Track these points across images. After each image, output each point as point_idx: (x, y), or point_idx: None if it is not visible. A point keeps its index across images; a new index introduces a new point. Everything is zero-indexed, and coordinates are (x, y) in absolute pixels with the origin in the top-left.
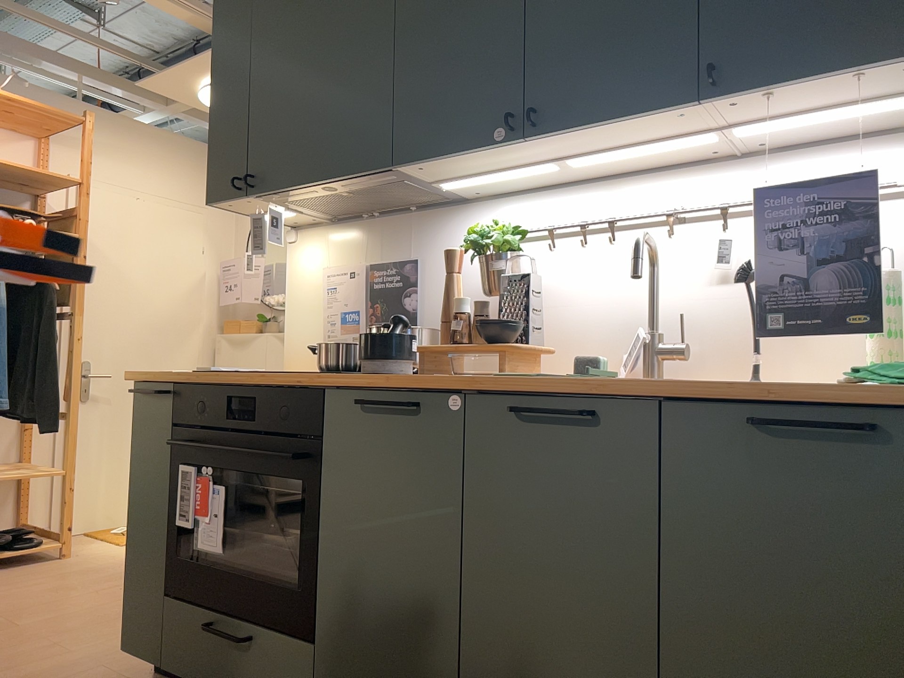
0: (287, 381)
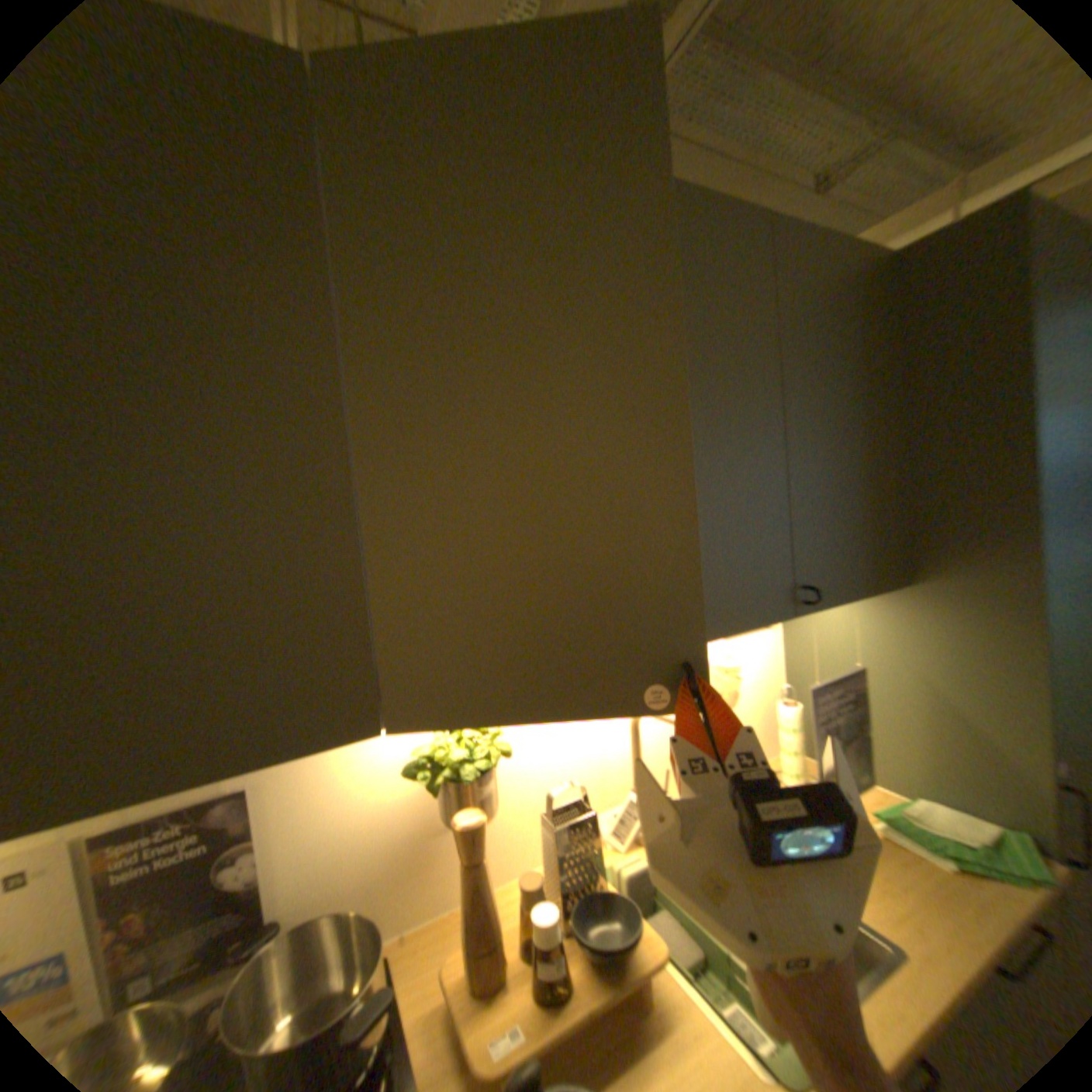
0: None
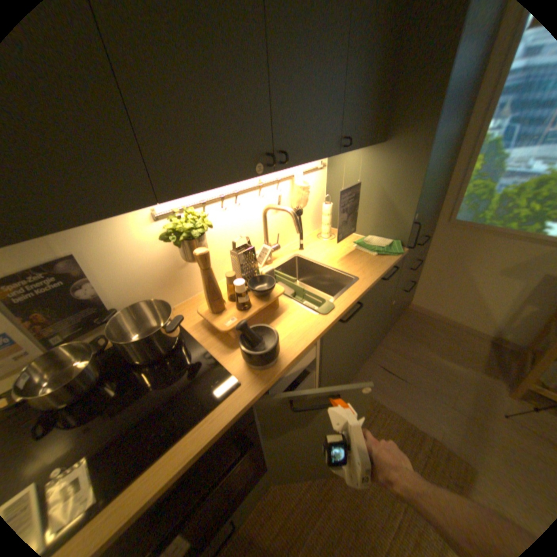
0: (214, 430)
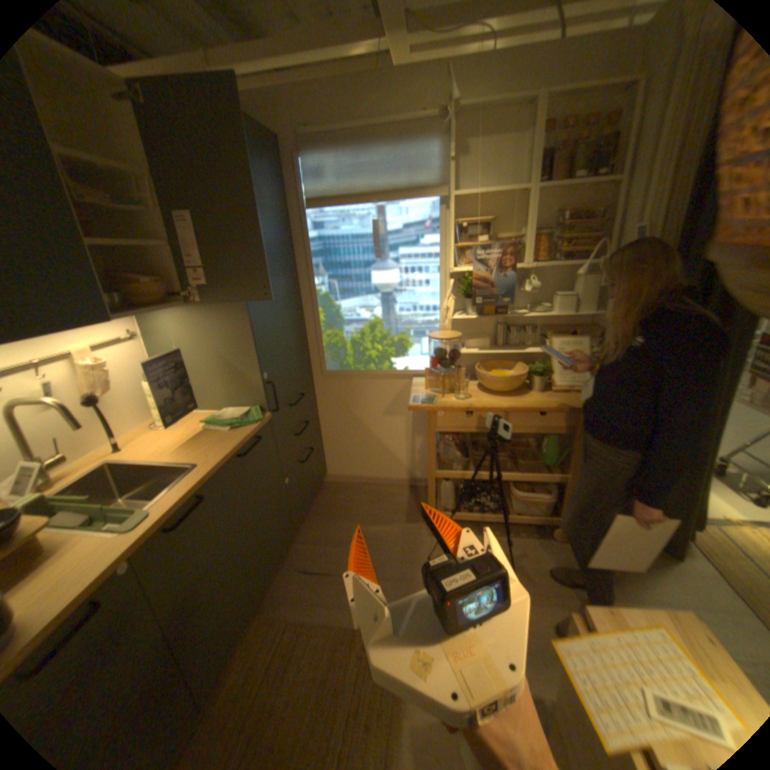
0: None
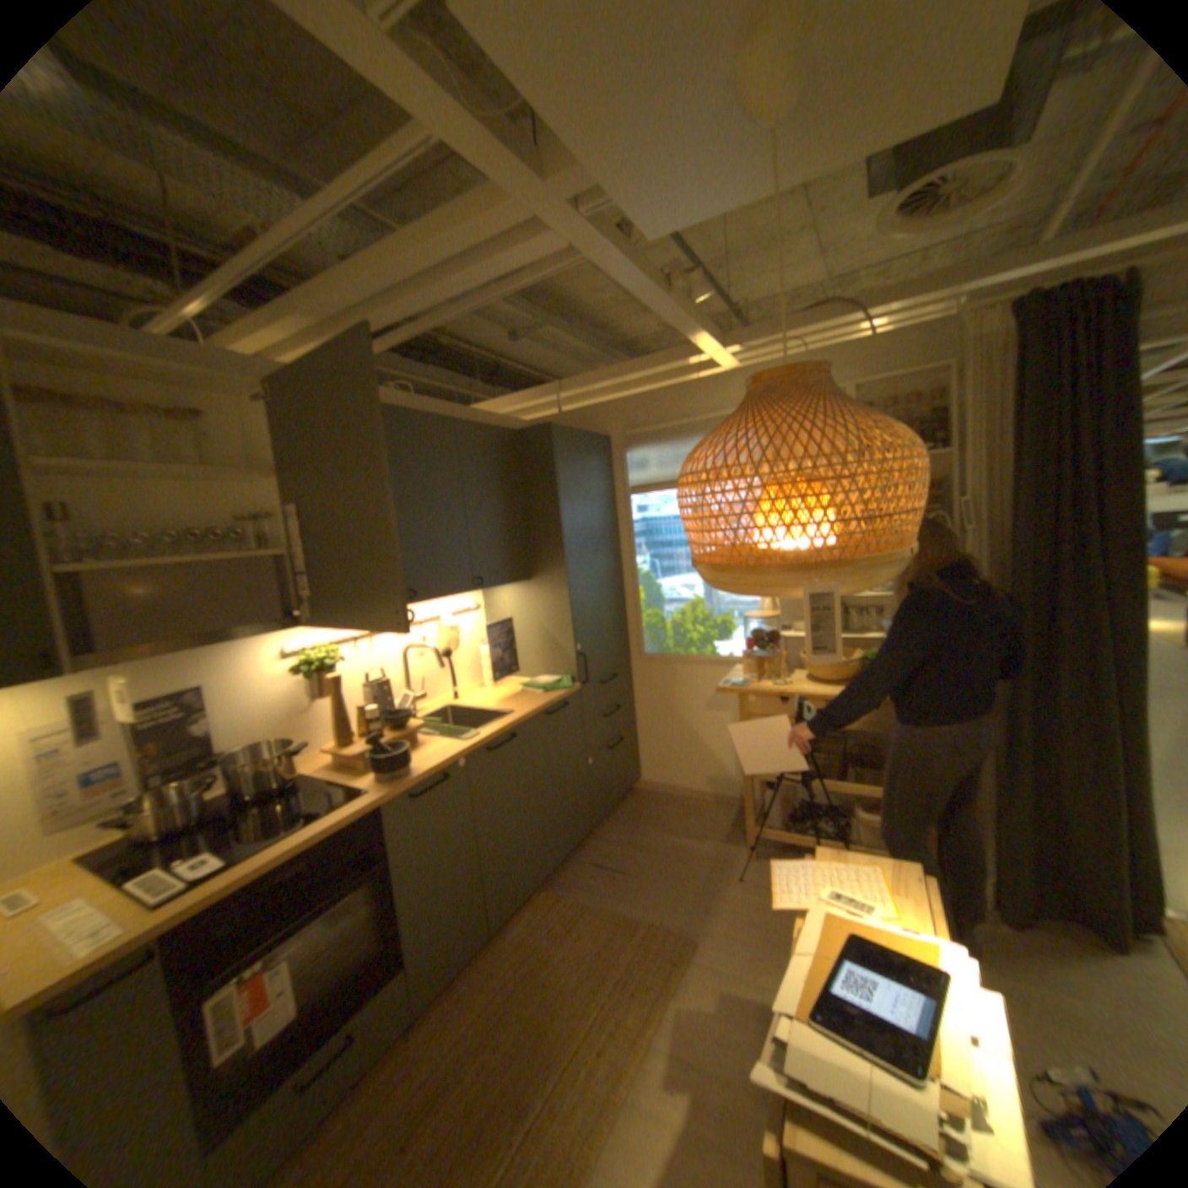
0: (338, 823)
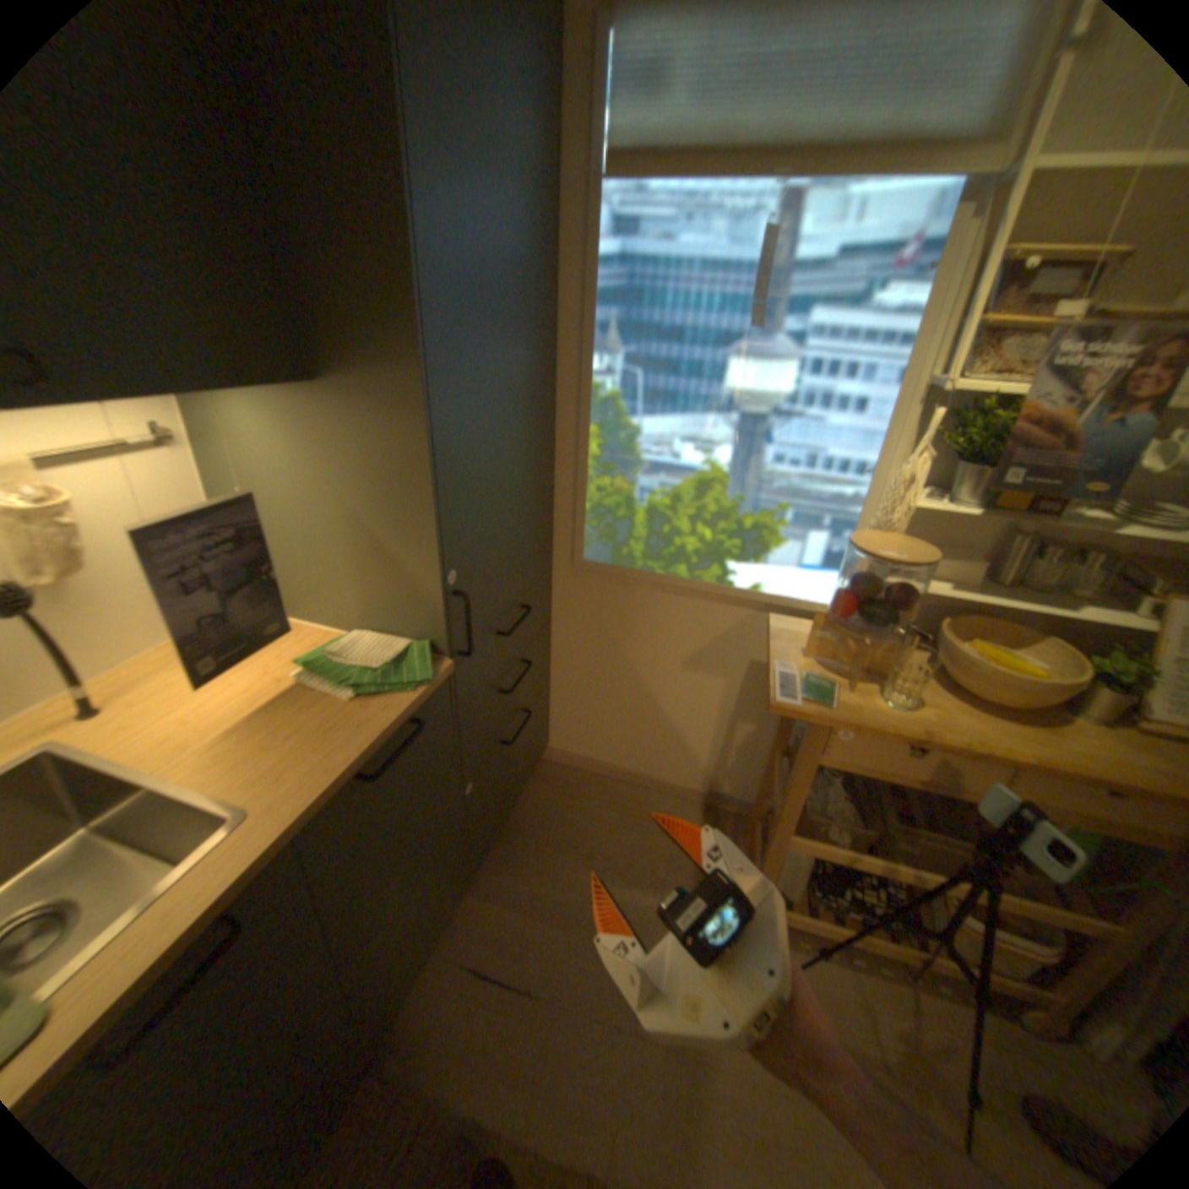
0: None
